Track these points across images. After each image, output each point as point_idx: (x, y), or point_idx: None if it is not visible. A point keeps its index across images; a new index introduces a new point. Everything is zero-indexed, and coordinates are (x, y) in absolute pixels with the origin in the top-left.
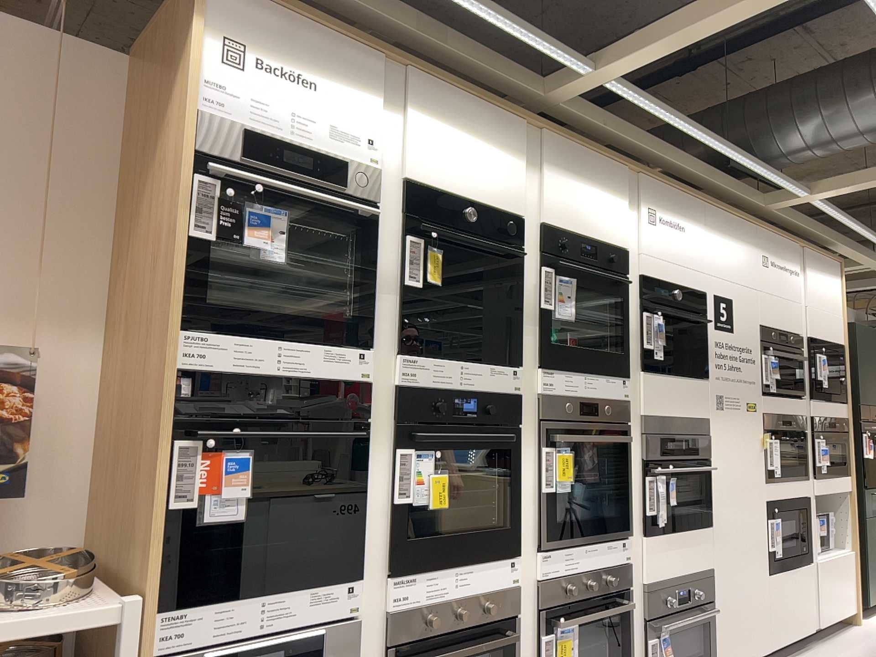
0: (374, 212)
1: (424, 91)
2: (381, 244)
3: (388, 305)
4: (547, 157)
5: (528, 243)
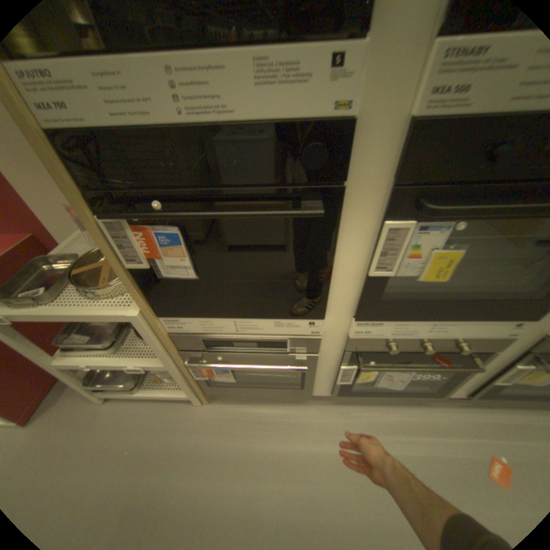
0: None
1: None
2: None
3: None
4: None
5: None
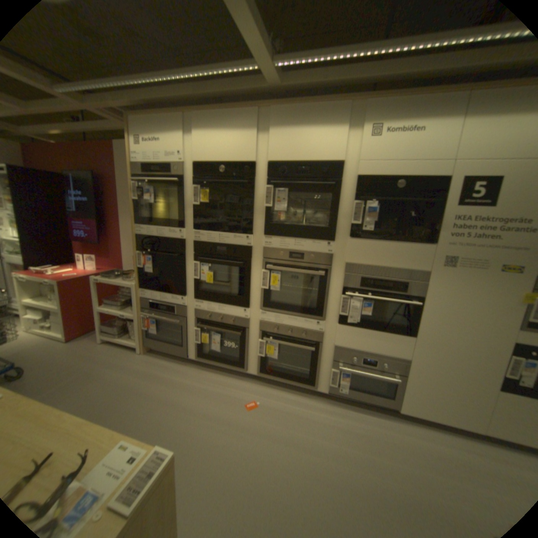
0: (180, 179)
1: (197, 117)
2: (184, 191)
3: (189, 213)
4: (275, 119)
5: (261, 174)
